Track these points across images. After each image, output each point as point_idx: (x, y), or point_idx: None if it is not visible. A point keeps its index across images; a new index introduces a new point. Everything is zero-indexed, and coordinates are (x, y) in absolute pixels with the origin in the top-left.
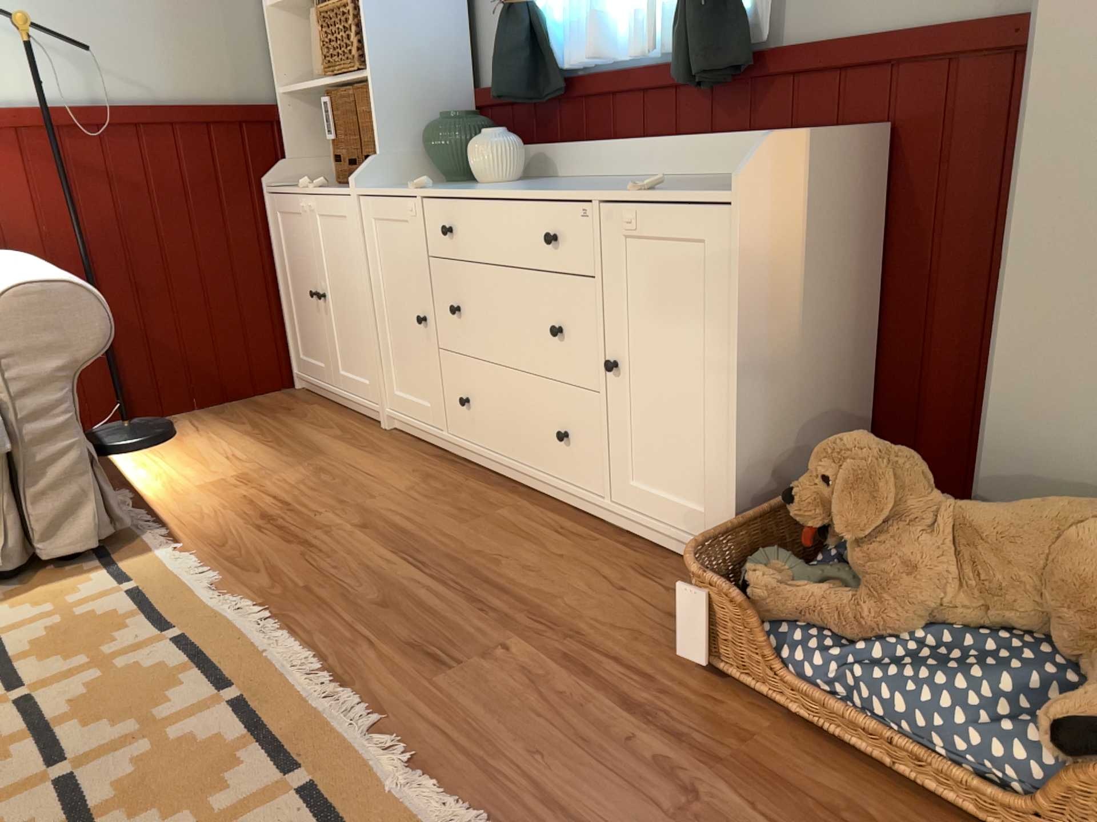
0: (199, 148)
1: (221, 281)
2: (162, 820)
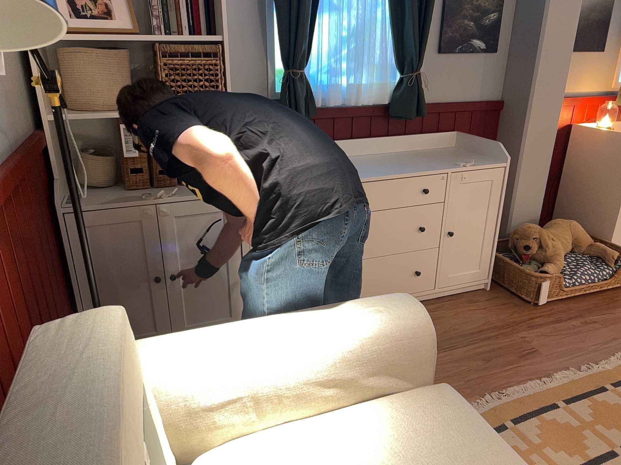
0: (31, 186)
1: (59, 307)
2: None
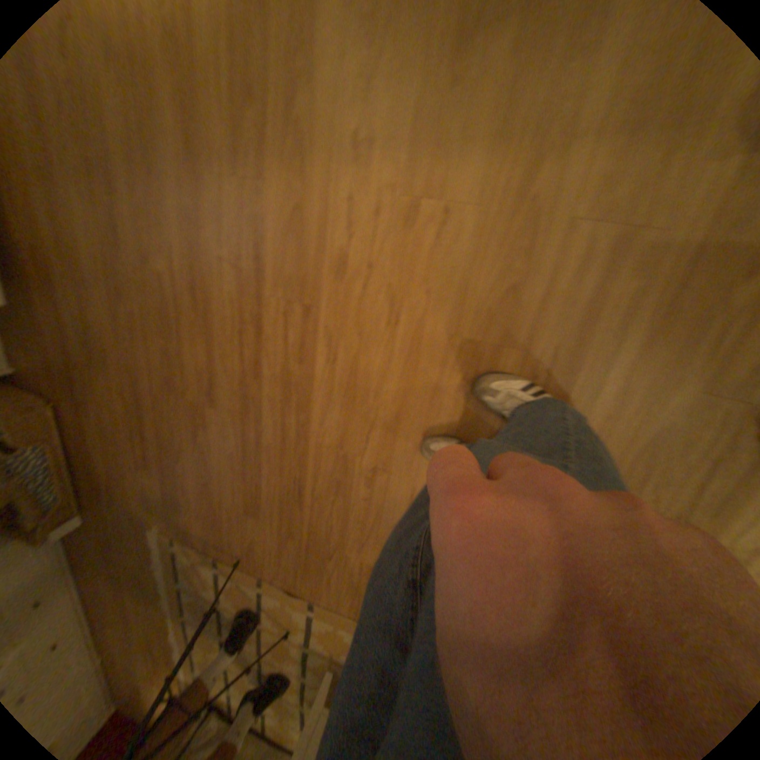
0: None
1: None
2: (198, 605)
